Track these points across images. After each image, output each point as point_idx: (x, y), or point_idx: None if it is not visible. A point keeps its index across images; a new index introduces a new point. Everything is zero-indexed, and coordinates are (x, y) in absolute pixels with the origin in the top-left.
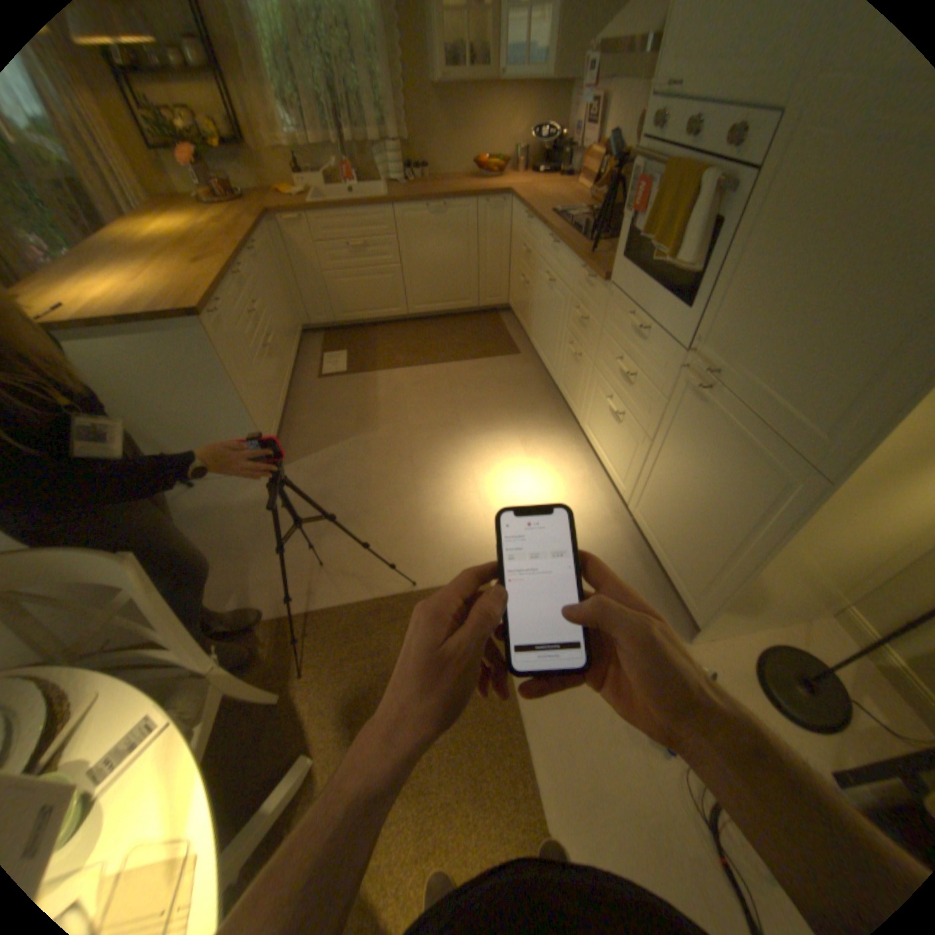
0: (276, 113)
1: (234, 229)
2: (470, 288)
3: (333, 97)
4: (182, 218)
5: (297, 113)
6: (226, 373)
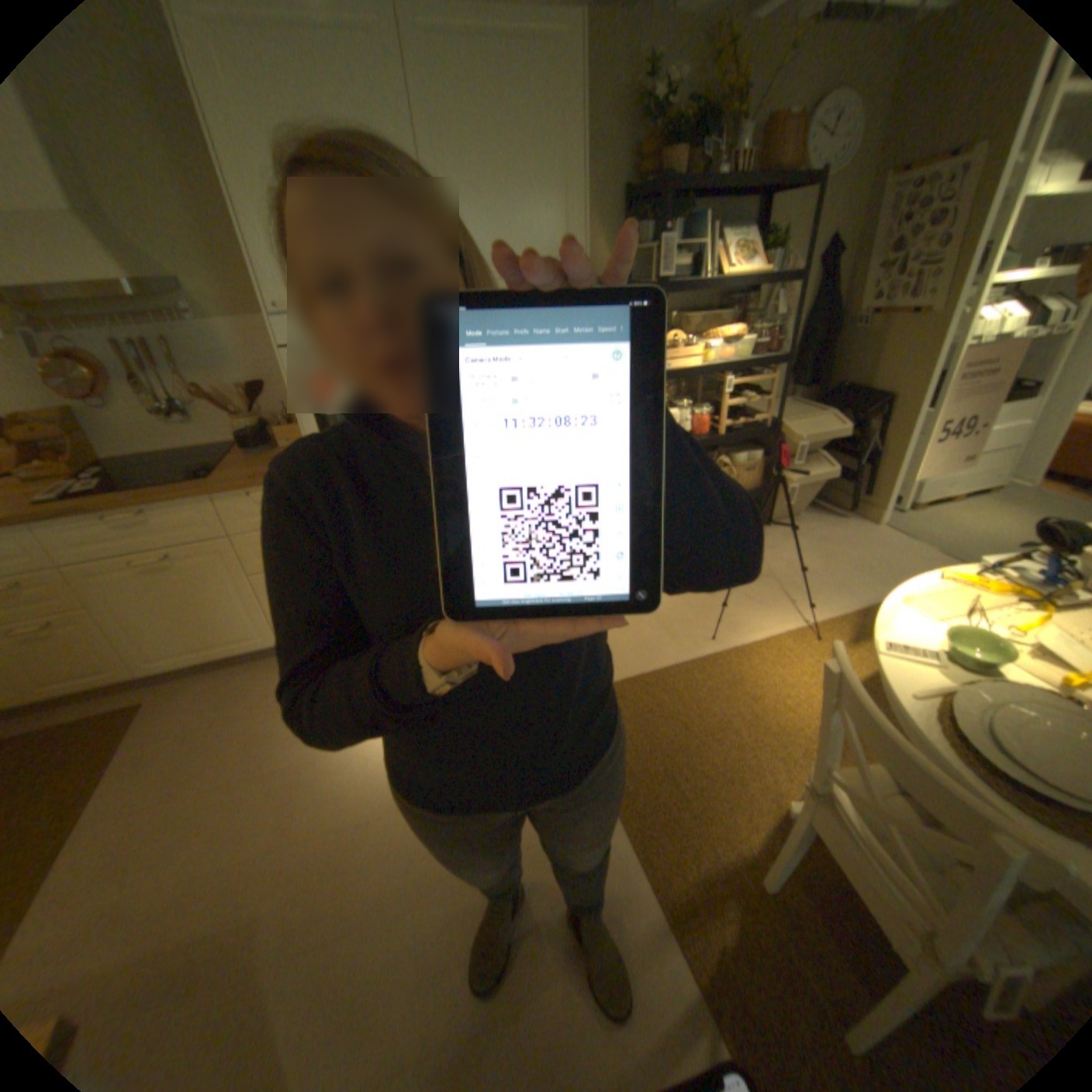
0: None
1: None
2: None
3: None
4: None
5: None
6: None
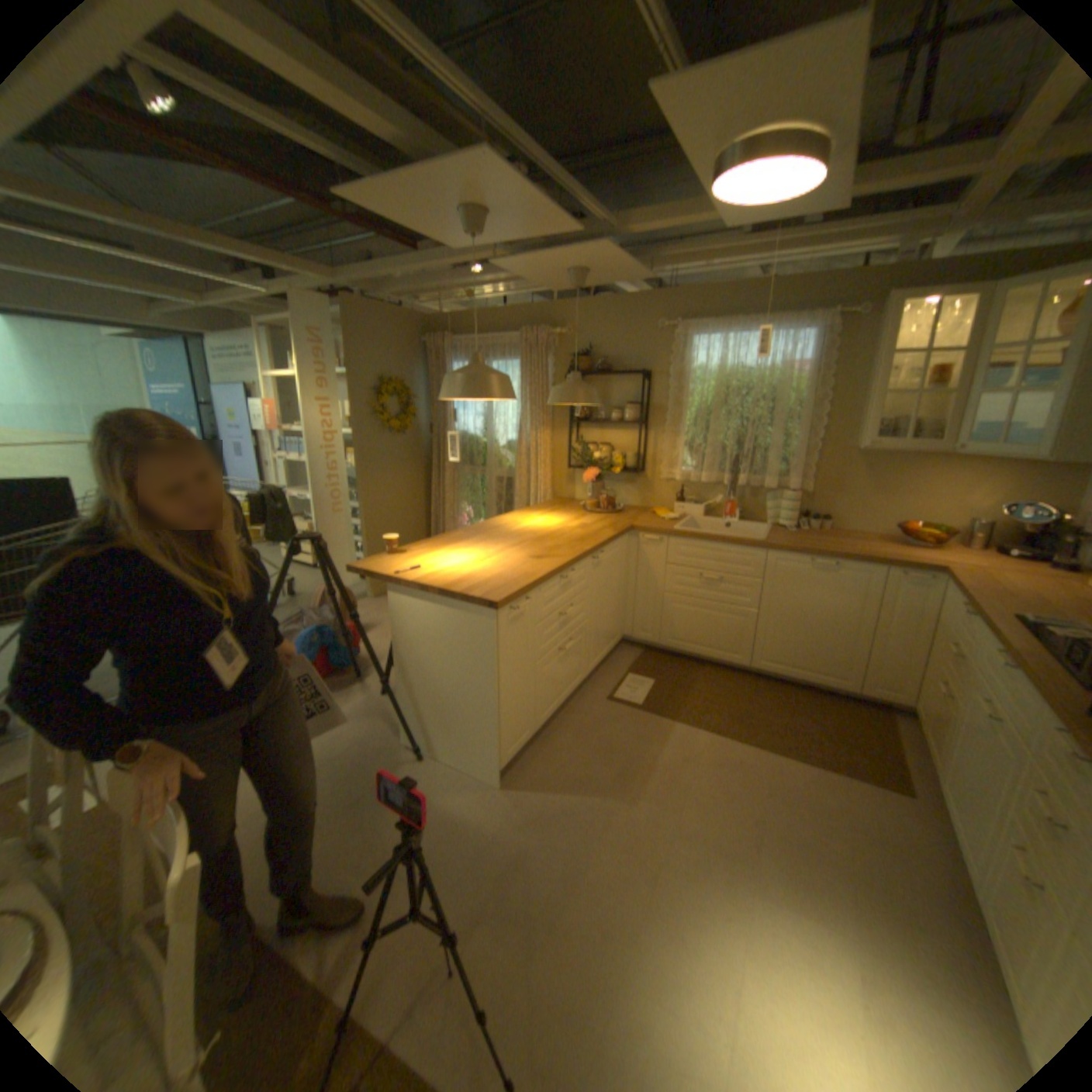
0: (680, 455)
1: (591, 537)
2: (854, 666)
3: (741, 448)
4: (562, 518)
5: (700, 457)
6: (497, 668)
